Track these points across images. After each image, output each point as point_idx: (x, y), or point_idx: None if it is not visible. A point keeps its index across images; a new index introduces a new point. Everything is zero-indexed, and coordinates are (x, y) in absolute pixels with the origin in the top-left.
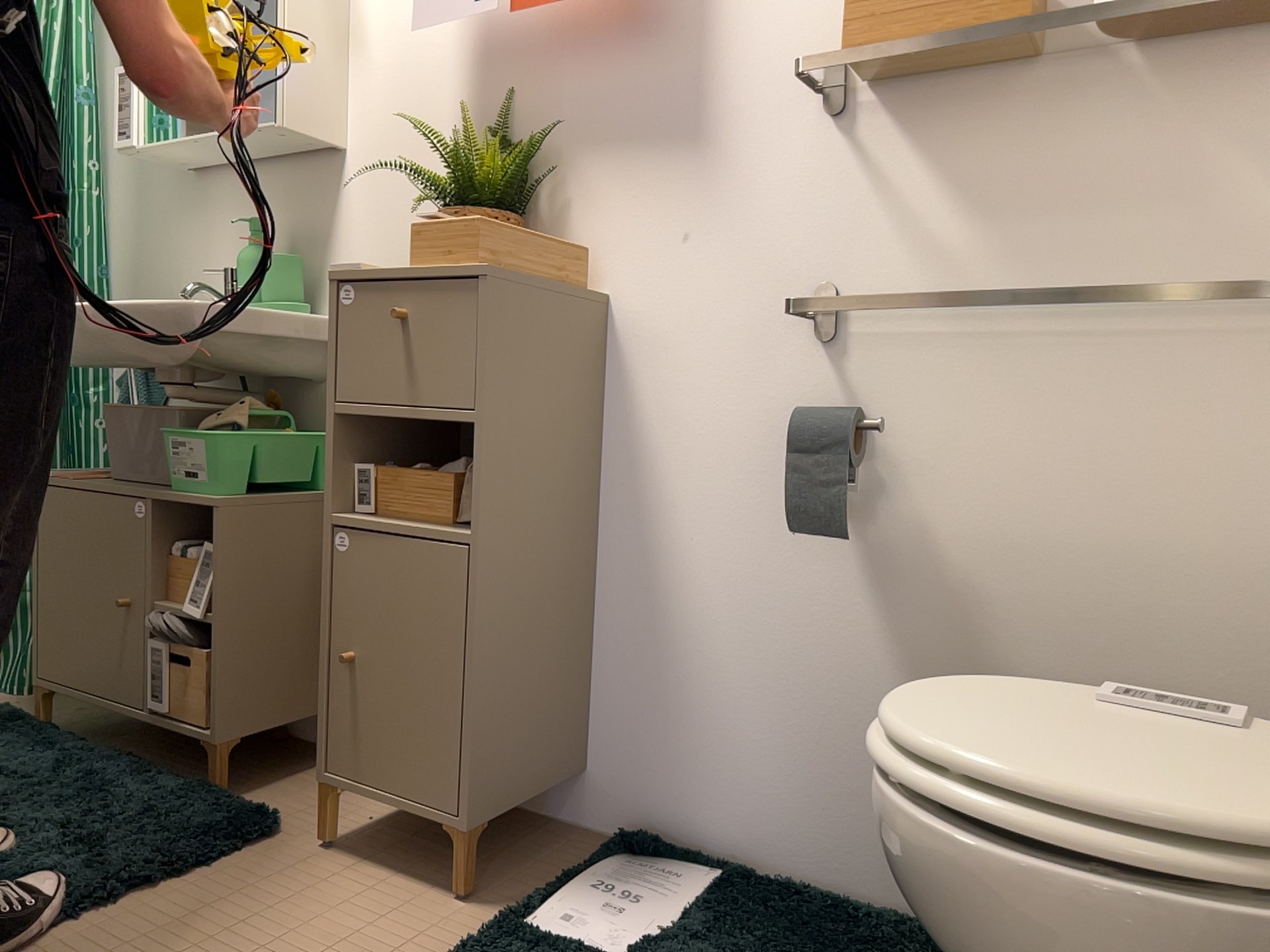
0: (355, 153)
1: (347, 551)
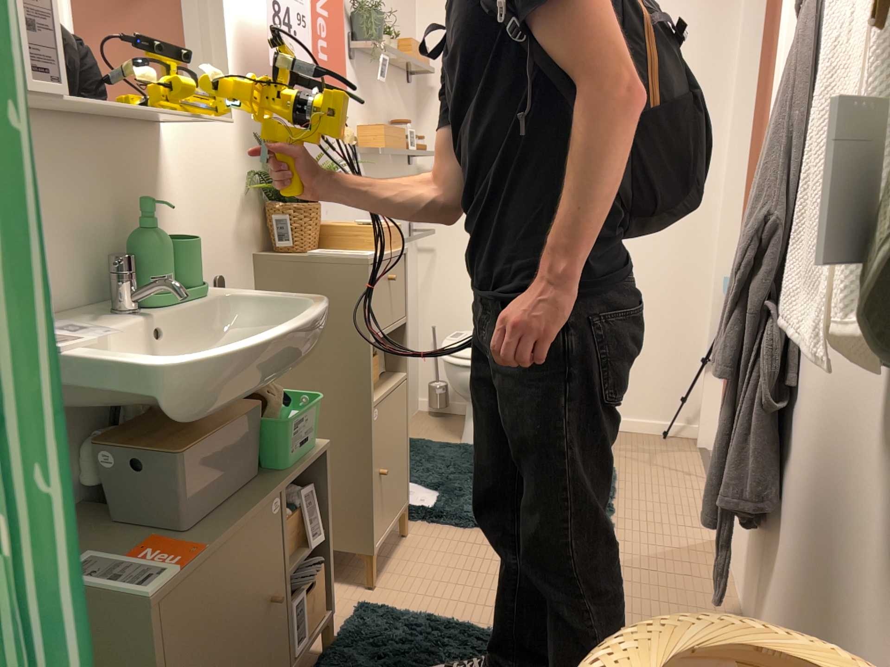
0: (166, 125)
1: (376, 421)
